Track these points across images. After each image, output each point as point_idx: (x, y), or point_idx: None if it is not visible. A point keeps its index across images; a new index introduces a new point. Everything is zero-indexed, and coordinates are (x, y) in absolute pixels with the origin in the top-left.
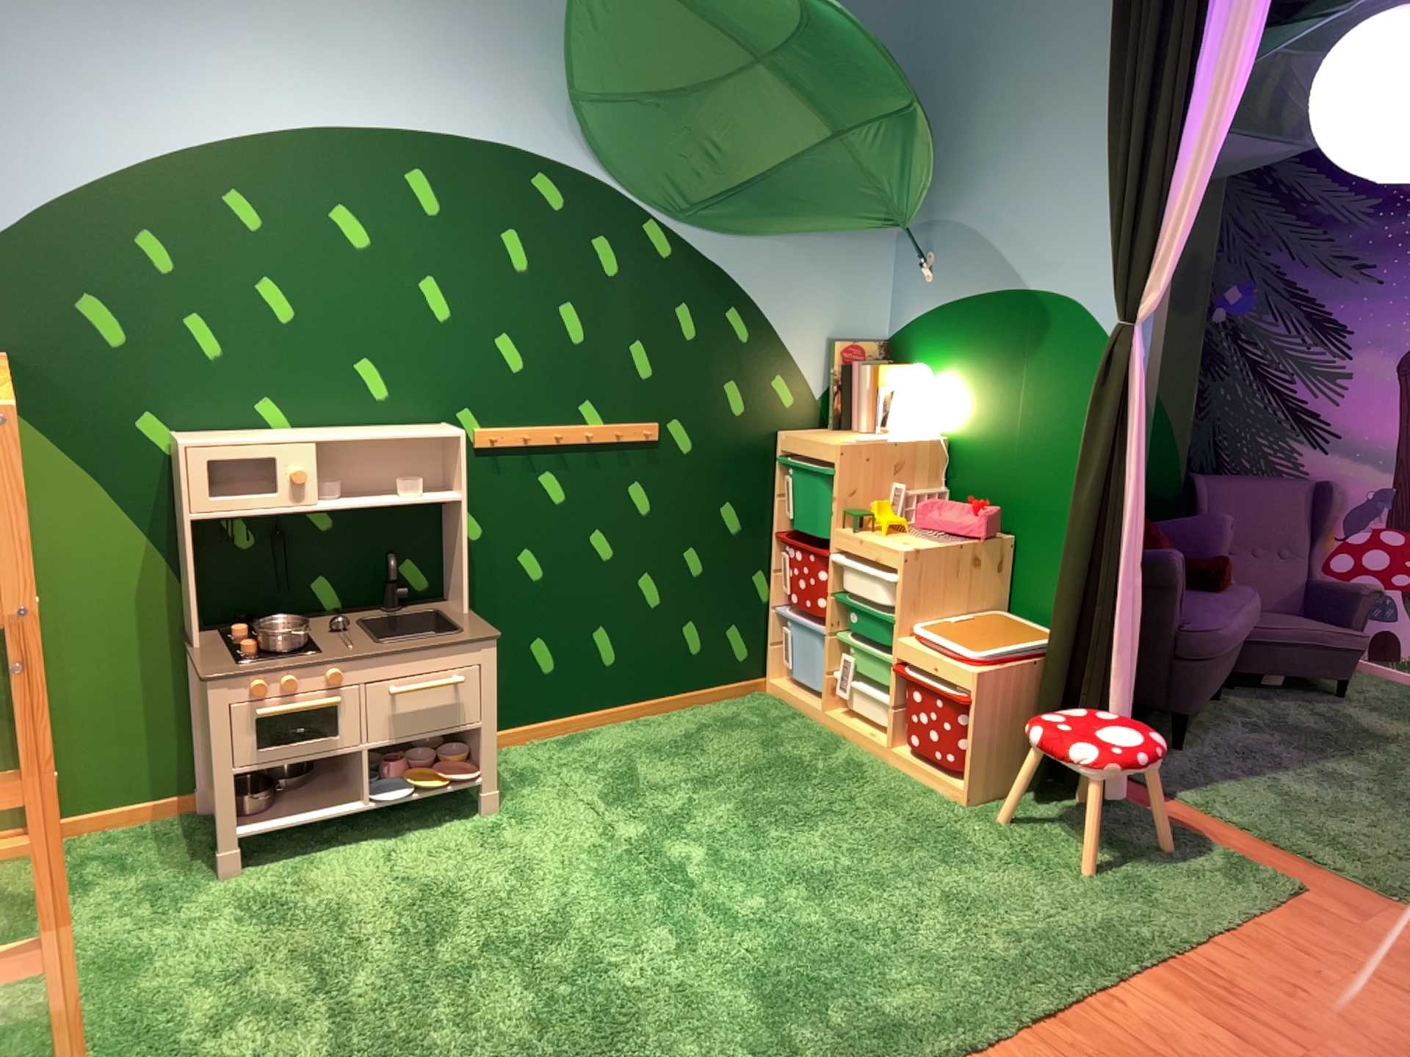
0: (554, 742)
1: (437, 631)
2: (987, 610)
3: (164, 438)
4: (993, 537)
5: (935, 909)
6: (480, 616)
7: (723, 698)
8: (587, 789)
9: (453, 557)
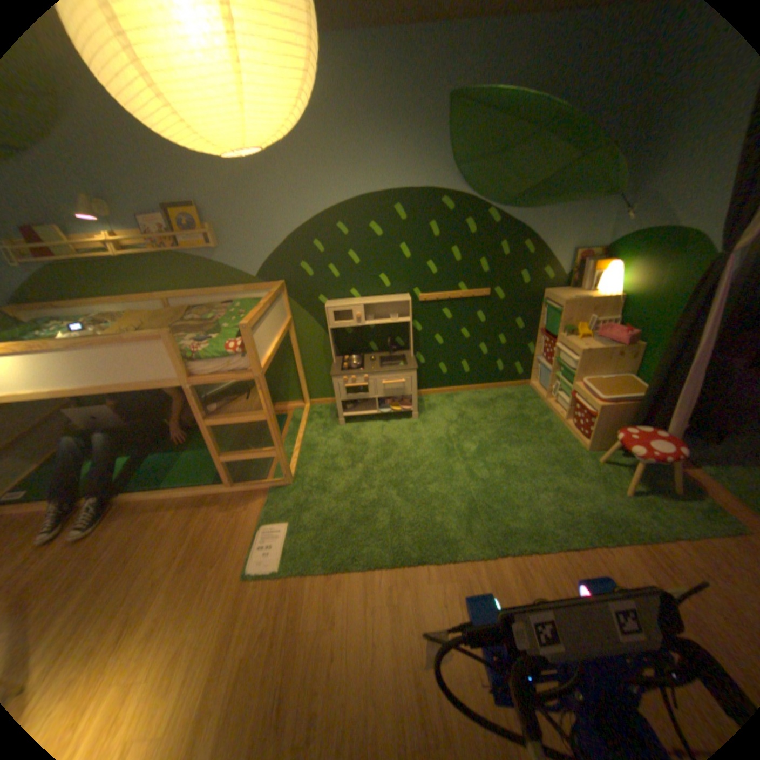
0: (444, 397)
1: (402, 362)
2: (628, 375)
3: (321, 302)
4: (637, 344)
5: (550, 498)
6: (419, 356)
7: (510, 388)
8: (446, 418)
9: (409, 338)
